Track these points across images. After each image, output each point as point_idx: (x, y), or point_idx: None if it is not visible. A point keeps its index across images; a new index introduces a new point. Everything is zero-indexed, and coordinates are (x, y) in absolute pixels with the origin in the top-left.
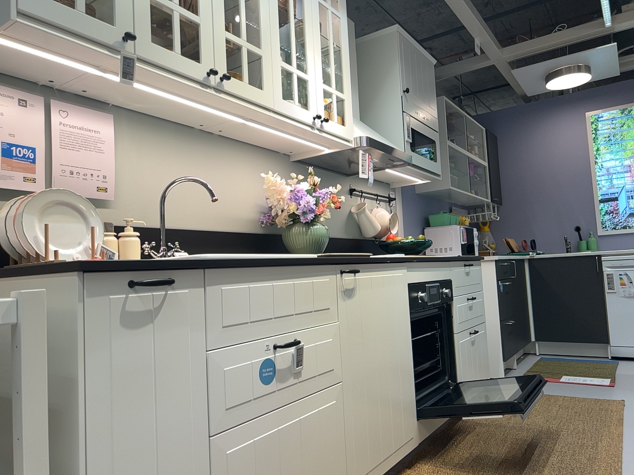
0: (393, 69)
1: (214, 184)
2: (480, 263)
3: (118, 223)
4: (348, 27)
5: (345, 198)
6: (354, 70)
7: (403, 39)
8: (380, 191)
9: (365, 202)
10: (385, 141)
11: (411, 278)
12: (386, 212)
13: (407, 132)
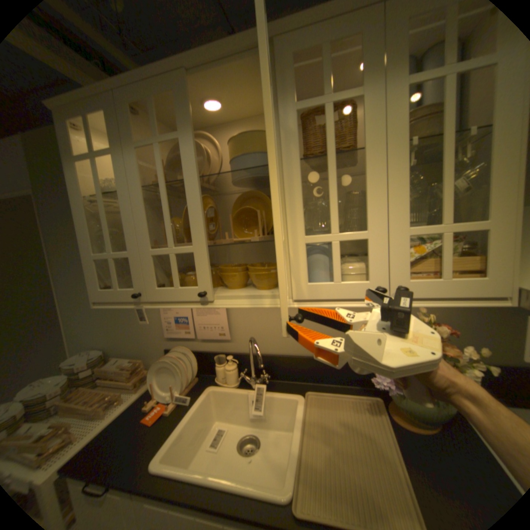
0: None
1: None
2: None
3: (236, 351)
4: None
5: None
6: None
7: None
8: None
9: None
10: None
11: None
12: None
13: None
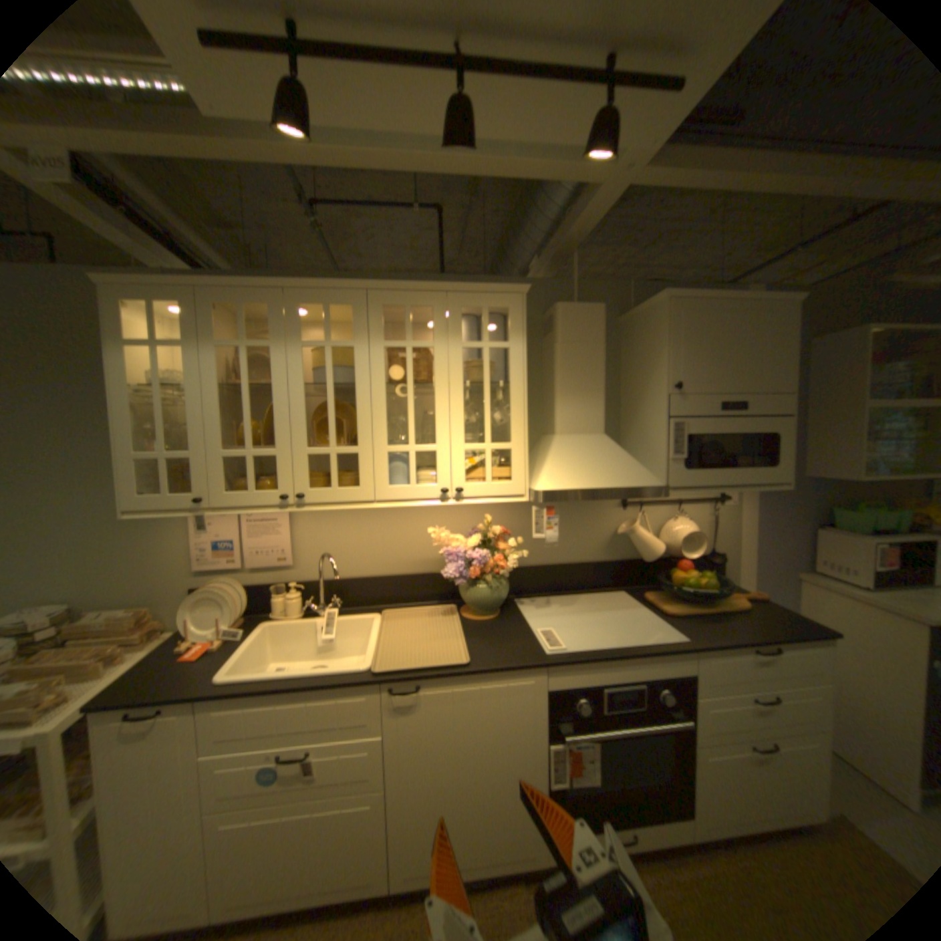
0: (662, 354)
1: (396, 534)
2: (829, 645)
3: (300, 579)
4: (585, 314)
5: (608, 514)
6: (593, 371)
7: (685, 303)
8: (695, 491)
9: (642, 517)
10: (604, 477)
11: (558, 684)
12: (682, 528)
13: (674, 447)
